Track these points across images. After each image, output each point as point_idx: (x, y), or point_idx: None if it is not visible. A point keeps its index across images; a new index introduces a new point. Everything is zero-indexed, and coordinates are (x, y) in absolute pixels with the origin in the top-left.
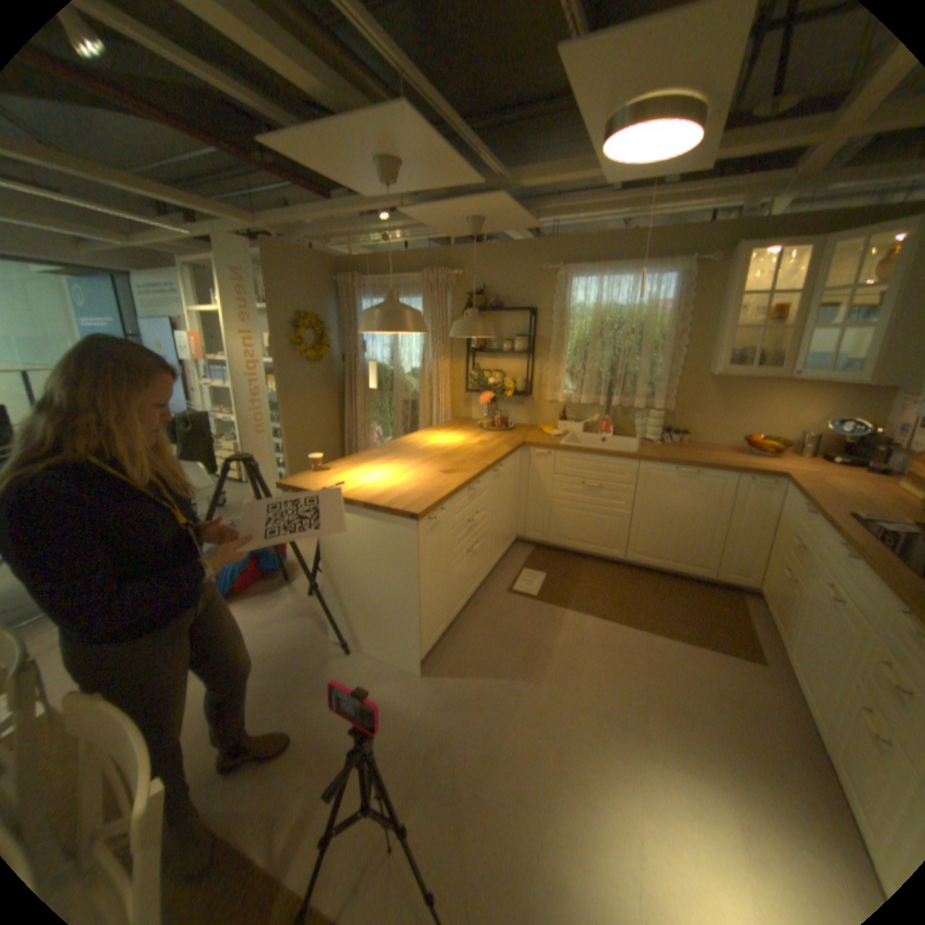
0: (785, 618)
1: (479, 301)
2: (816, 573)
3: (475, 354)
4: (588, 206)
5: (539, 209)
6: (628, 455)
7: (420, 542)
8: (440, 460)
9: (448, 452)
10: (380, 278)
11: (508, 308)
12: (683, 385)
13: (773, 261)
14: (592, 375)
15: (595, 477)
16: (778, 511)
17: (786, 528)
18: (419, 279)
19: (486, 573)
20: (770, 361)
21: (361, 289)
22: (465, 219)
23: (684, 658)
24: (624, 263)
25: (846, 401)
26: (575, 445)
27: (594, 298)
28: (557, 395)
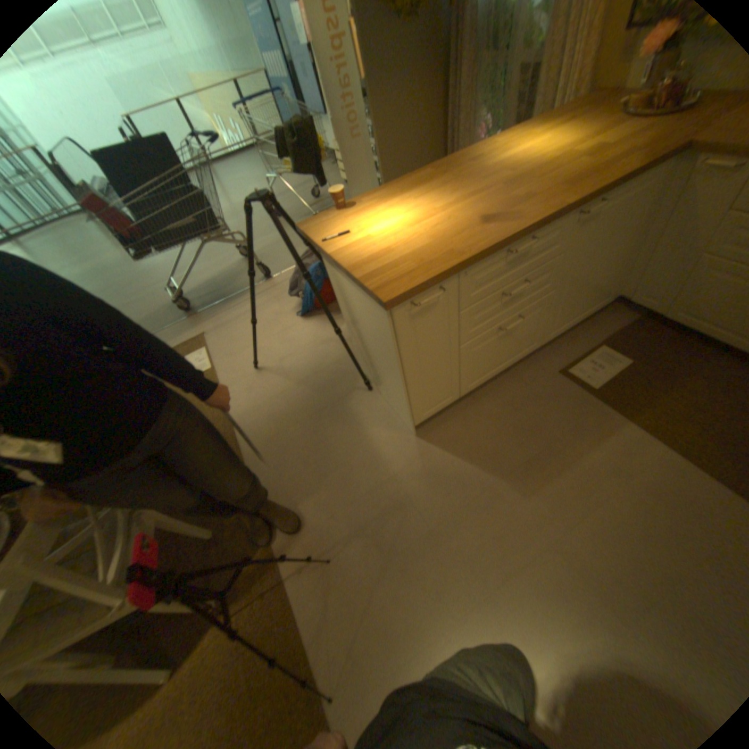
0: None
1: None
2: None
3: None
4: None
5: None
6: None
7: (398, 331)
8: (499, 189)
9: (523, 172)
10: None
11: None
12: None
13: None
14: None
15: None
16: None
17: None
18: None
19: (539, 344)
20: None
21: None
22: None
23: None
24: None
25: None
26: None
27: None
28: None
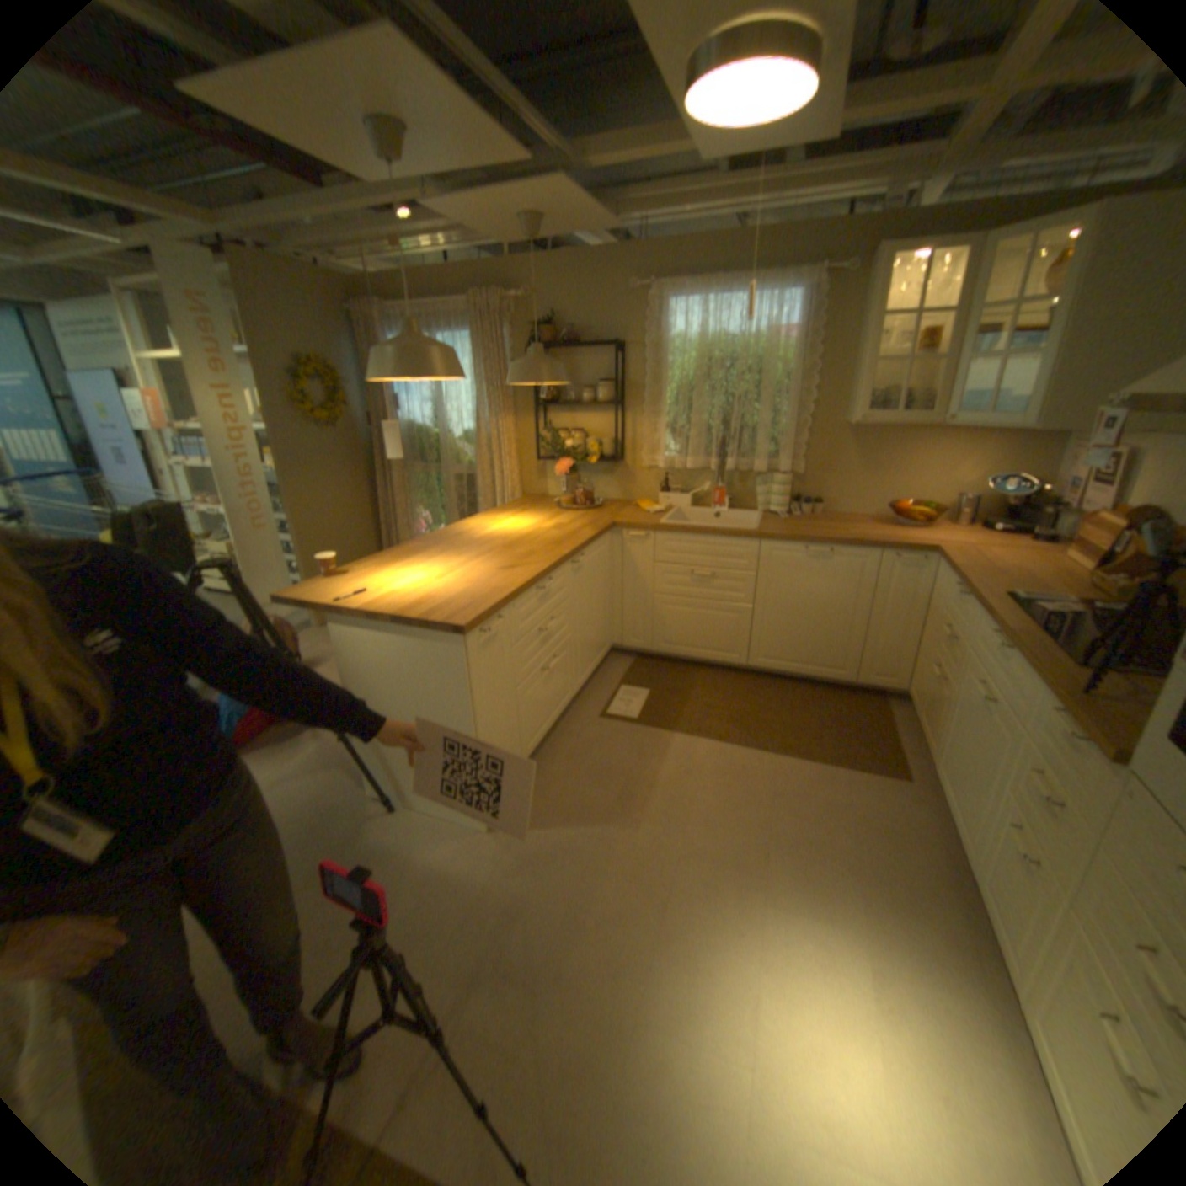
0: (933, 723)
1: (547, 333)
2: (967, 668)
3: (547, 407)
4: (685, 195)
5: (619, 200)
6: (746, 533)
7: (471, 662)
8: (501, 551)
9: (512, 541)
10: (411, 304)
11: (586, 343)
12: (815, 439)
13: (922, 270)
14: (700, 431)
15: (707, 563)
16: (927, 594)
17: (936, 615)
18: (464, 304)
19: (572, 694)
20: (918, 404)
21: (386, 321)
22: (516, 215)
23: (814, 781)
24: (735, 276)
25: (1010, 452)
26: (680, 523)
27: (698, 326)
28: (656, 458)
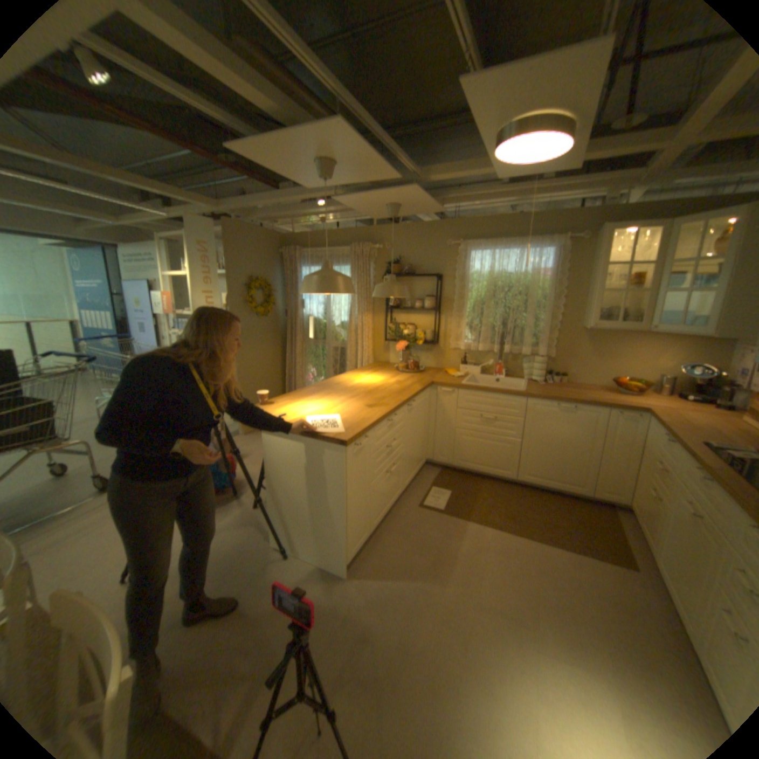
0: (652, 530)
1: (396, 268)
2: (677, 492)
3: (392, 310)
4: (483, 195)
5: (444, 197)
6: (518, 393)
7: (347, 464)
8: (364, 396)
9: (370, 389)
10: (317, 250)
11: (419, 274)
12: (562, 336)
13: (631, 239)
14: (488, 328)
15: (491, 410)
16: (643, 440)
17: (650, 454)
18: (348, 251)
19: (402, 490)
20: (632, 318)
21: (302, 259)
22: (385, 205)
23: (568, 565)
24: (512, 239)
25: (695, 350)
26: (474, 384)
27: (488, 267)
28: (459, 343)
